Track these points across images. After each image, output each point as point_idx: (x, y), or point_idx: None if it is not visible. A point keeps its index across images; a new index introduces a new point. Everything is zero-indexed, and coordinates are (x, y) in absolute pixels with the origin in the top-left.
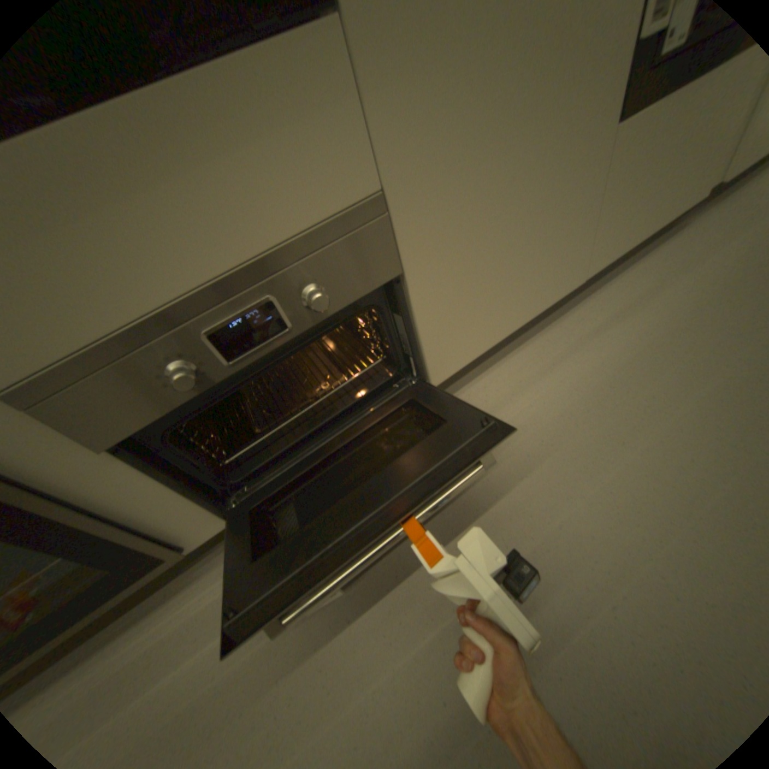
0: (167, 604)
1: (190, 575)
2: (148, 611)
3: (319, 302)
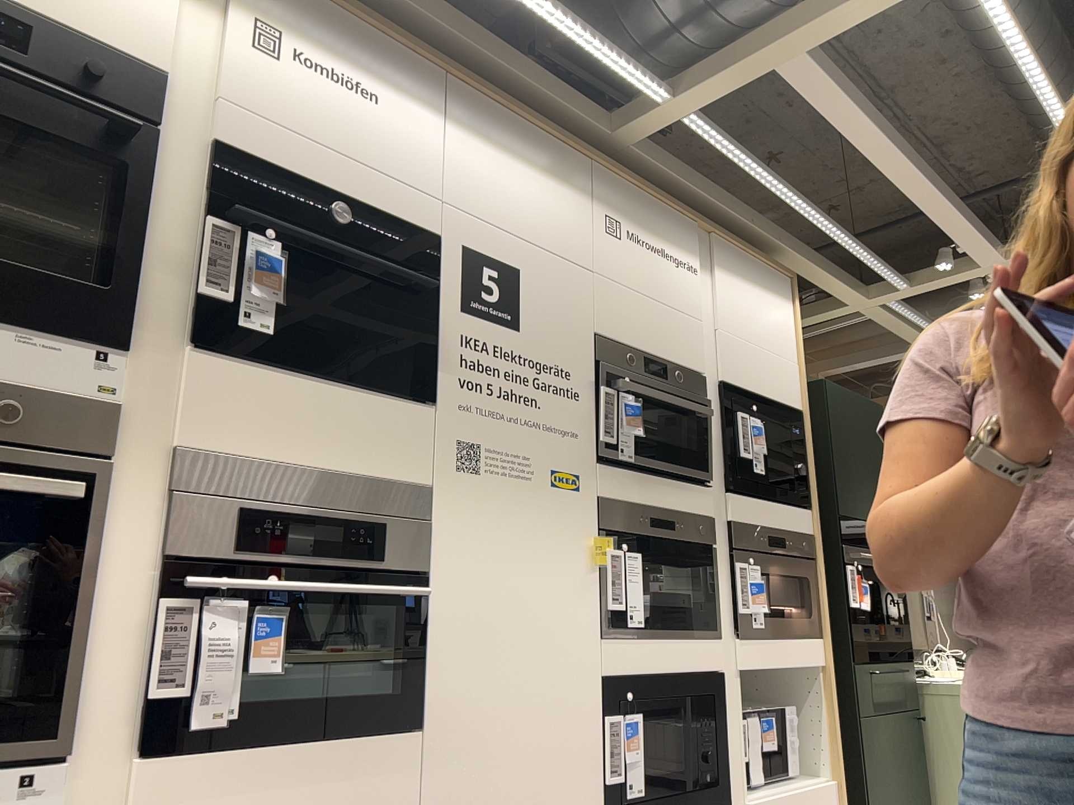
0: None
1: None
2: None
3: None
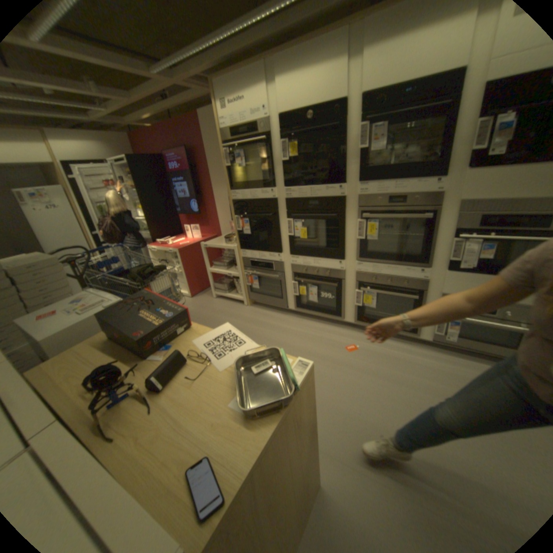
0: (403, 344)
1: (410, 343)
2: (397, 341)
3: (509, 317)
